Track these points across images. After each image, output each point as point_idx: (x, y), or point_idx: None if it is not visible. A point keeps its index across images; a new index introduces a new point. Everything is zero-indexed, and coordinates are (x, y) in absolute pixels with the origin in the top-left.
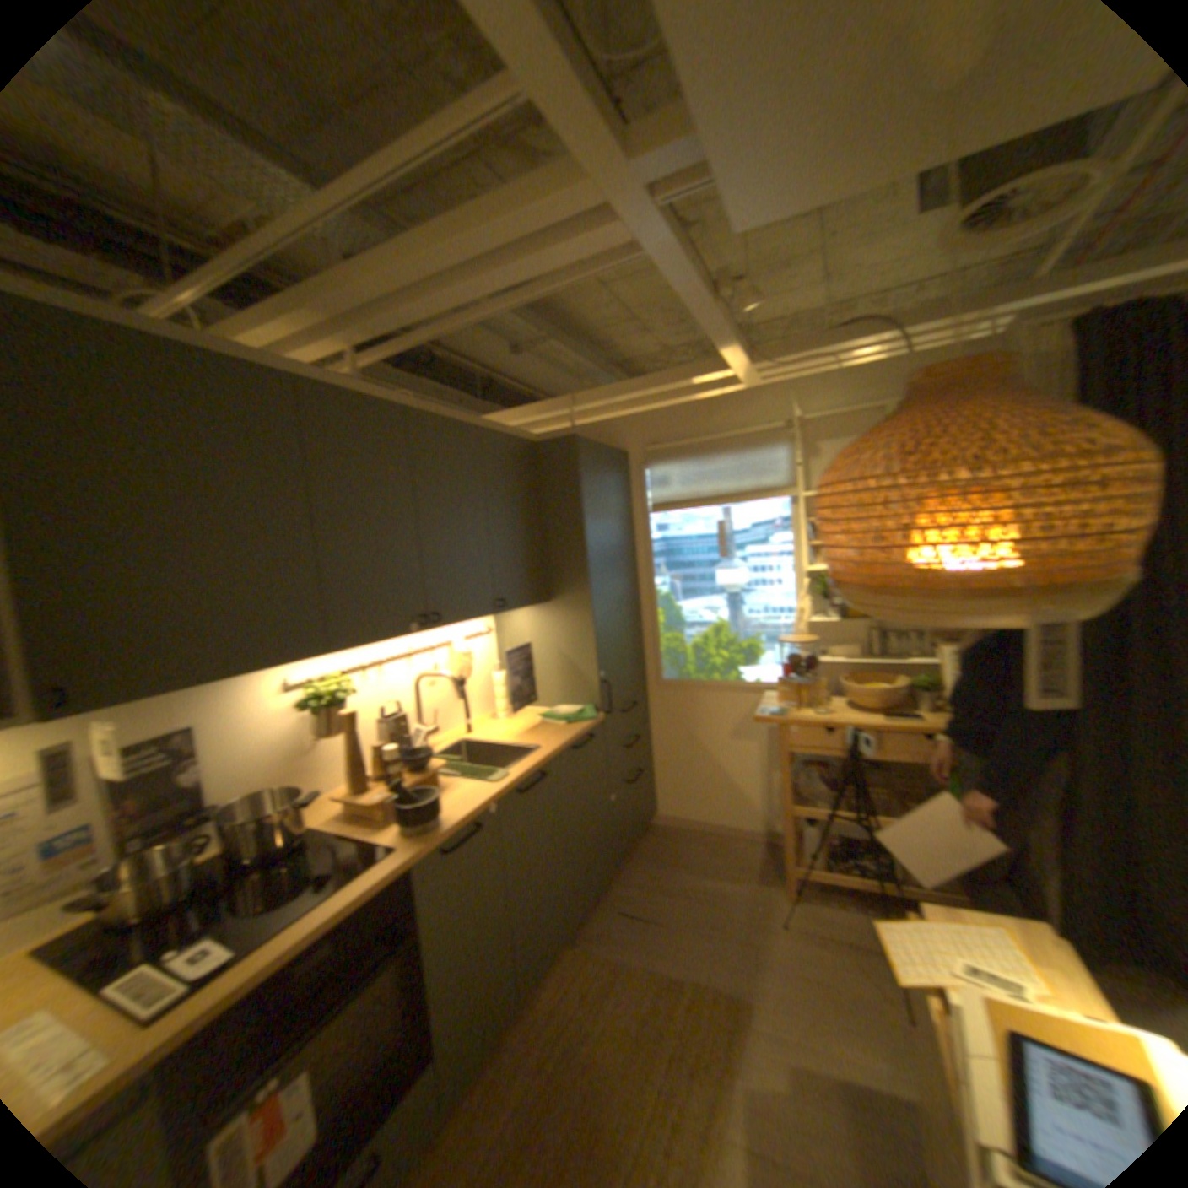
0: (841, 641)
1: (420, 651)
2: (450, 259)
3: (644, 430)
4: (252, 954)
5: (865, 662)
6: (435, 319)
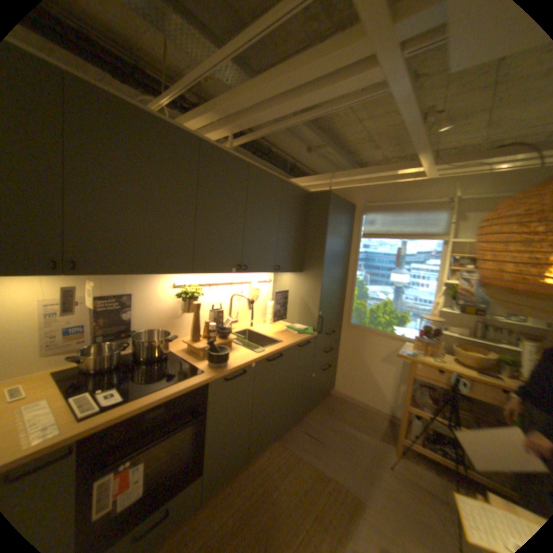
0: (458, 325)
1: (236, 283)
2: (284, 86)
3: (367, 194)
4: (129, 402)
5: (470, 340)
6: (272, 121)
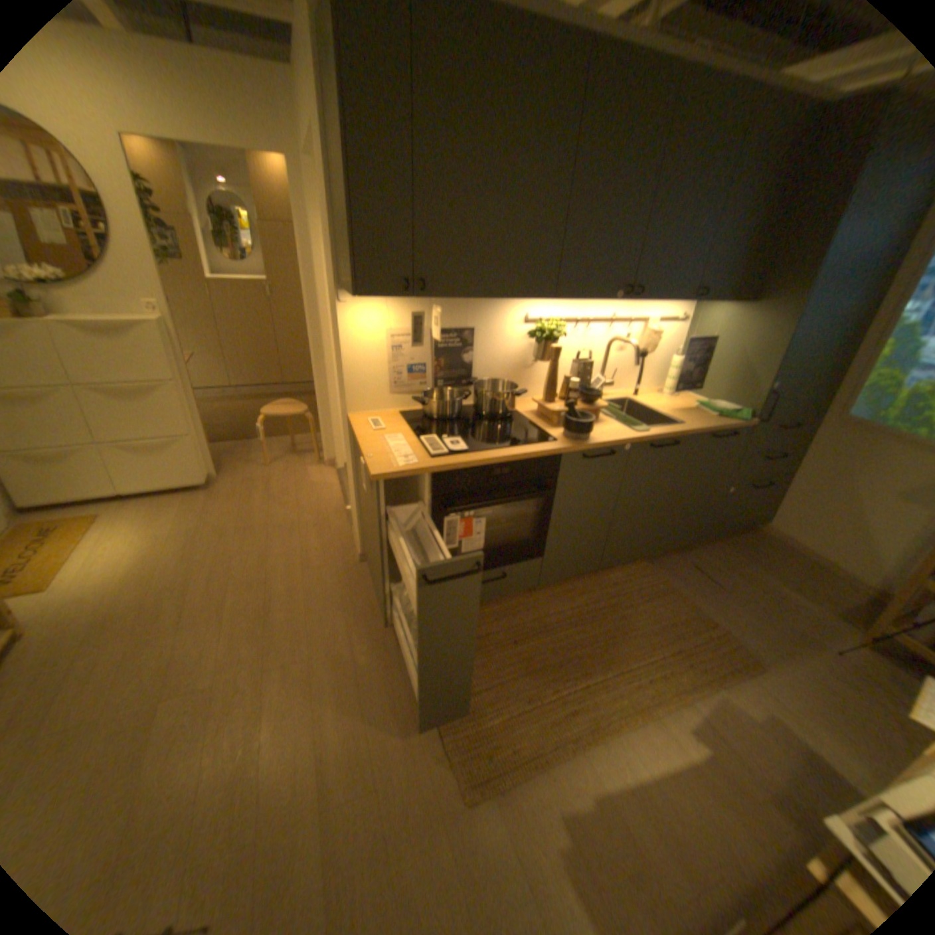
0: None
1: (619, 320)
2: None
3: None
4: (473, 453)
5: None
6: None
